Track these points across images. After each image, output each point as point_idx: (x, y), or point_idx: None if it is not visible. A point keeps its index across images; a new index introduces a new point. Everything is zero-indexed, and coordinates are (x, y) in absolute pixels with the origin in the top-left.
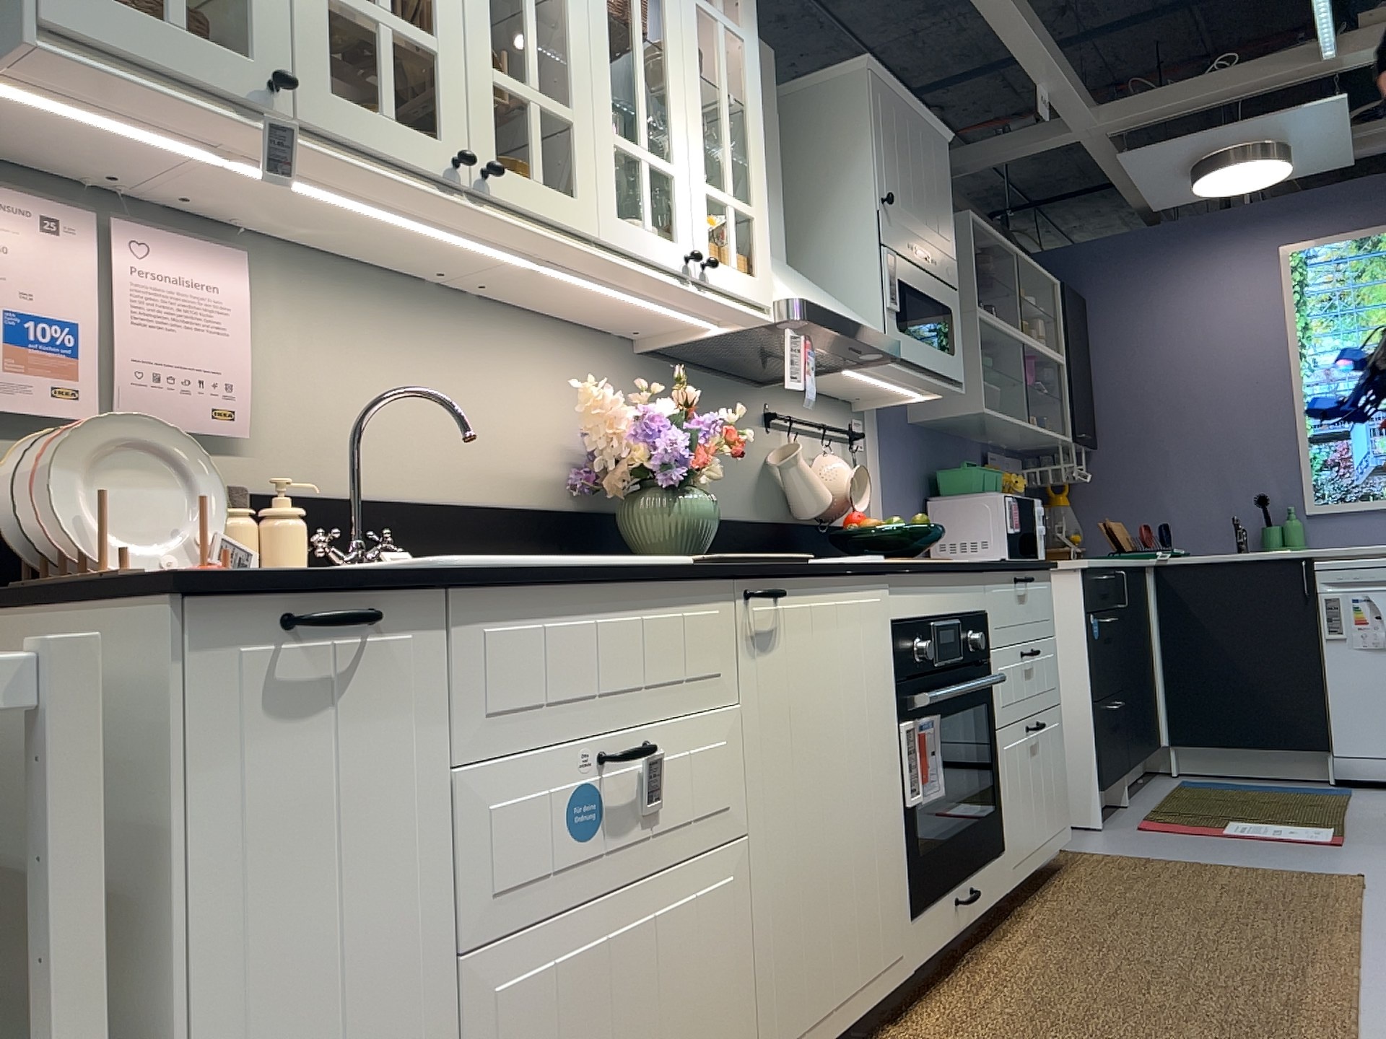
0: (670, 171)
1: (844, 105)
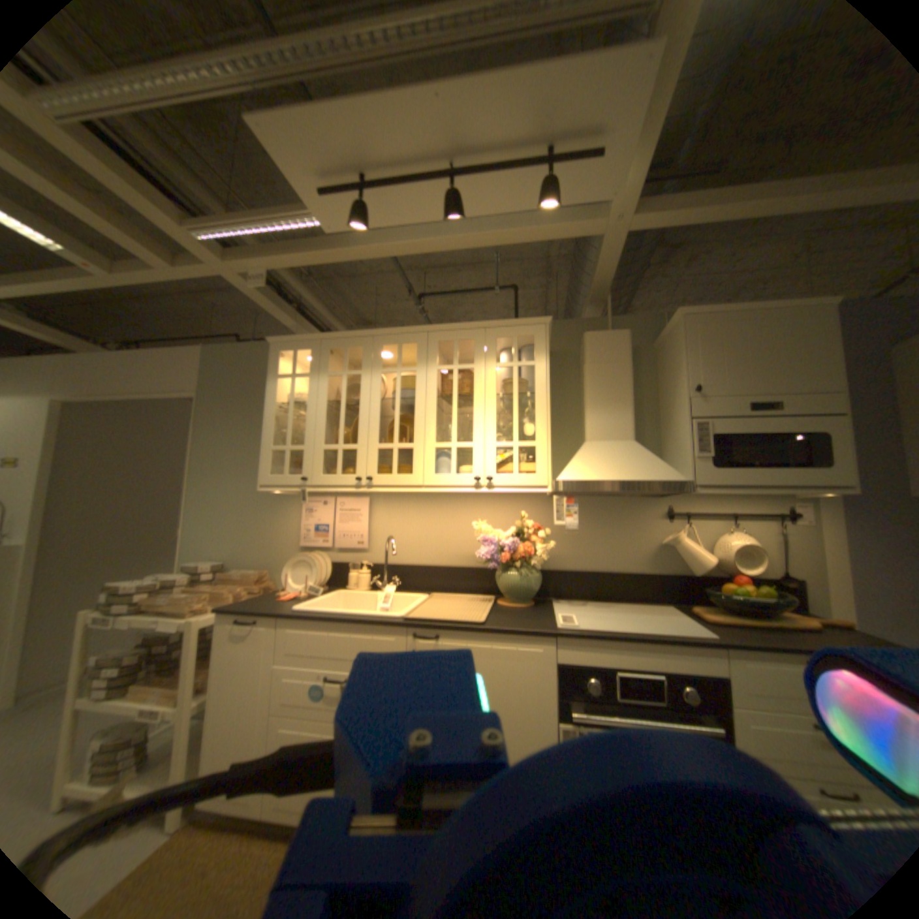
0: (469, 446)
1: (676, 337)
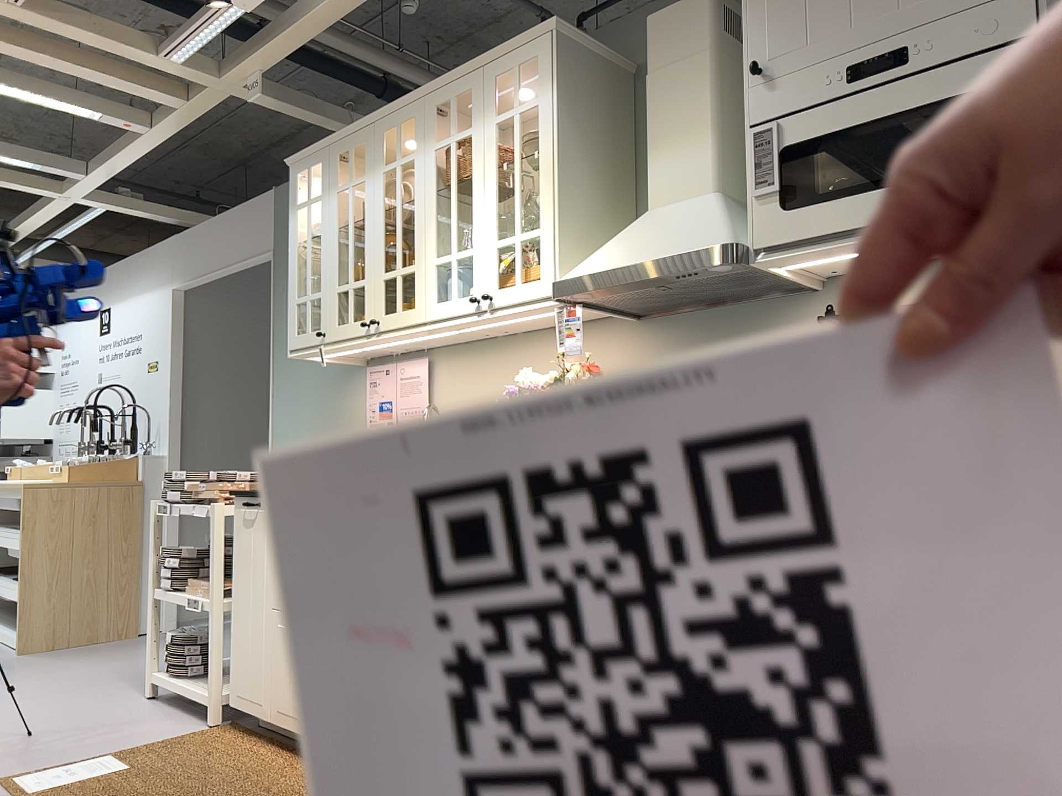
0: (468, 253)
1: None
